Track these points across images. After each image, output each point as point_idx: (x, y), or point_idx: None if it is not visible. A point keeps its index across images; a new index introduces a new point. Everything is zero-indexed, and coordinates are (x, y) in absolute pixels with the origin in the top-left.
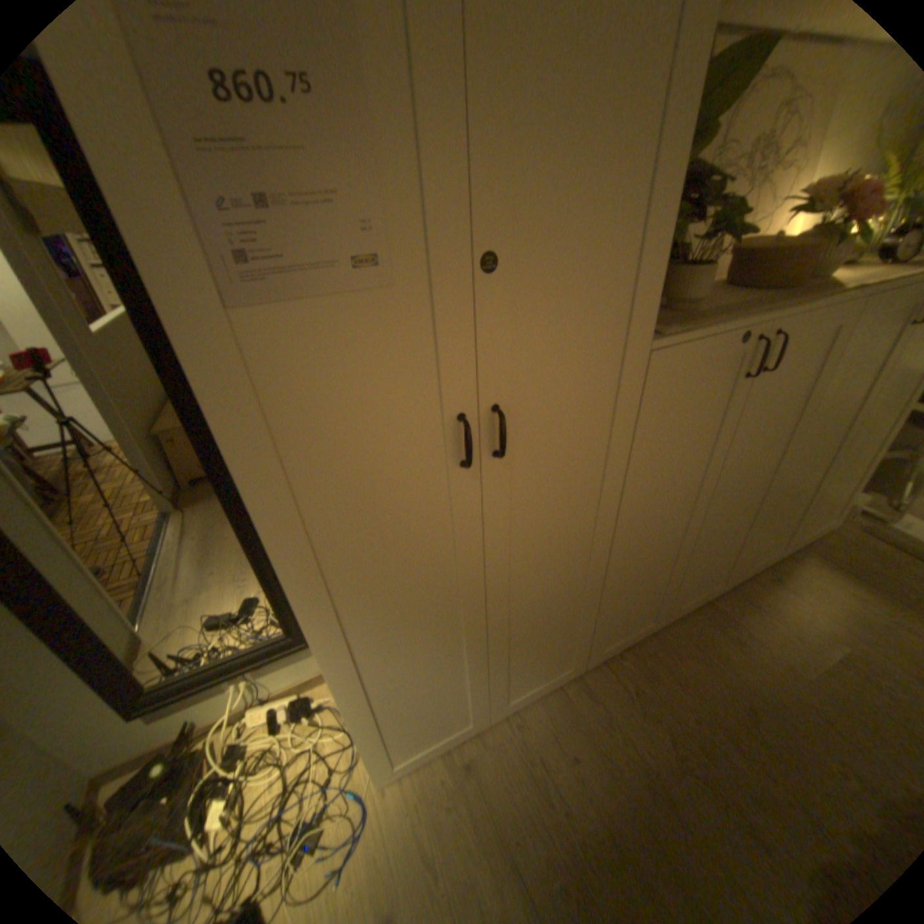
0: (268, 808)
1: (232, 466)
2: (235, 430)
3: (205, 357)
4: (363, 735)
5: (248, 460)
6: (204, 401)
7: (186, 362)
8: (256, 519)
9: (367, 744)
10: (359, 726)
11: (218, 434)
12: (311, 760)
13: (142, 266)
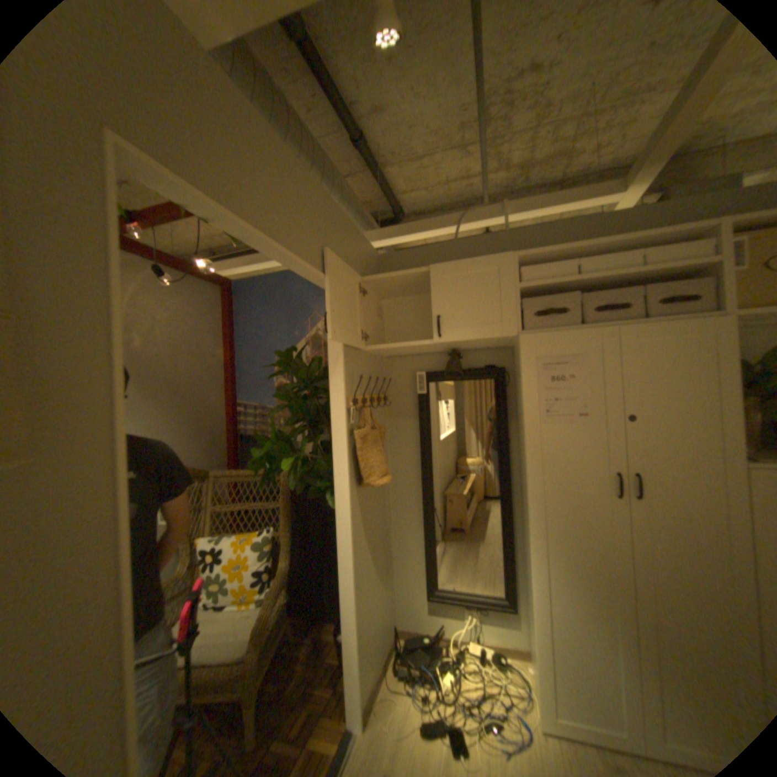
0: (475, 695)
1: (527, 469)
2: (532, 458)
3: (531, 436)
4: (544, 659)
5: (533, 469)
6: (527, 447)
7: (526, 436)
8: (529, 491)
9: (544, 670)
10: (543, 647)
11: (527, 458)
12: (502, 691)
13: (524, 413)
